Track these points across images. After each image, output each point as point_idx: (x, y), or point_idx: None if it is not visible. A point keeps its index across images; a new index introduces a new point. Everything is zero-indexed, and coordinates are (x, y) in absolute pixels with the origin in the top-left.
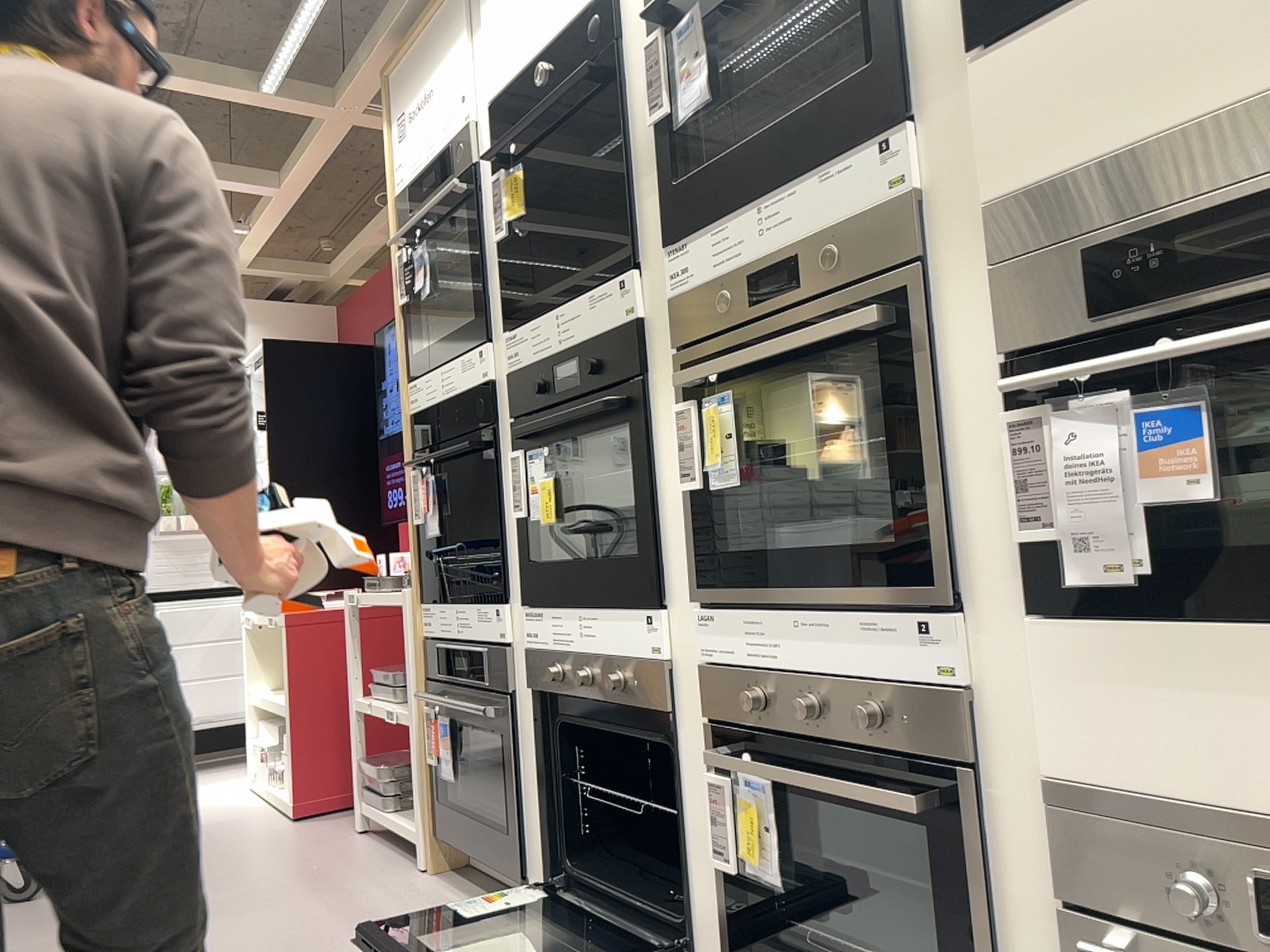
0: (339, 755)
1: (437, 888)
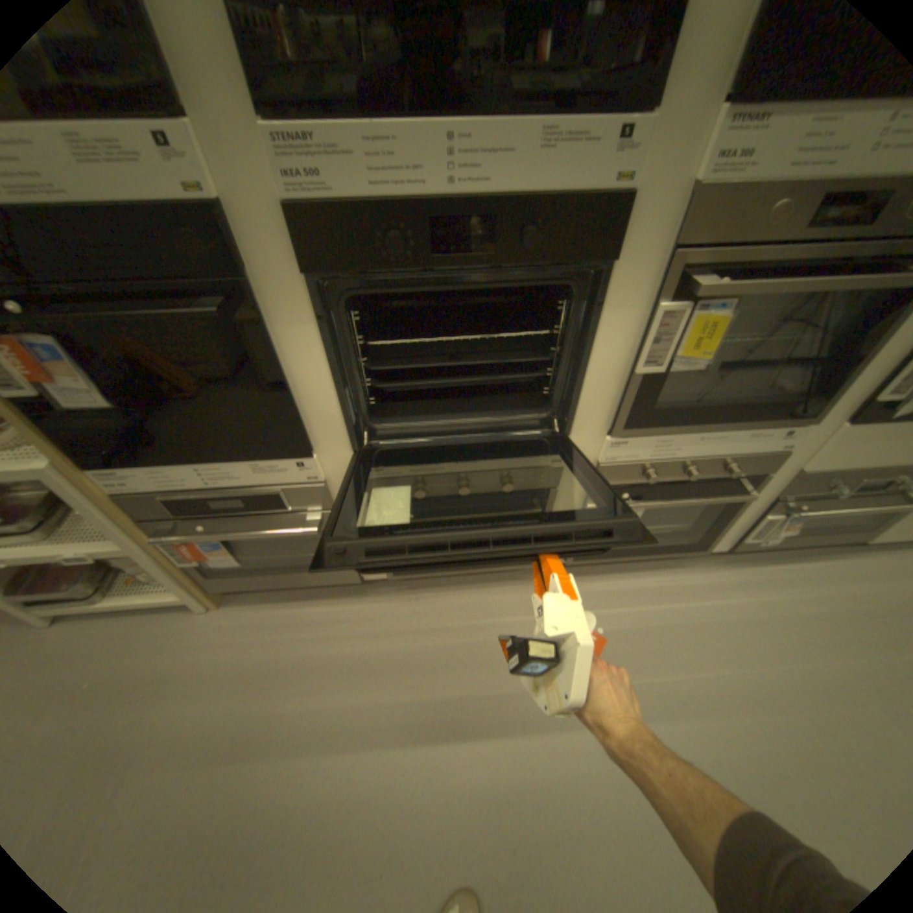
0: None
1: (245, 615)
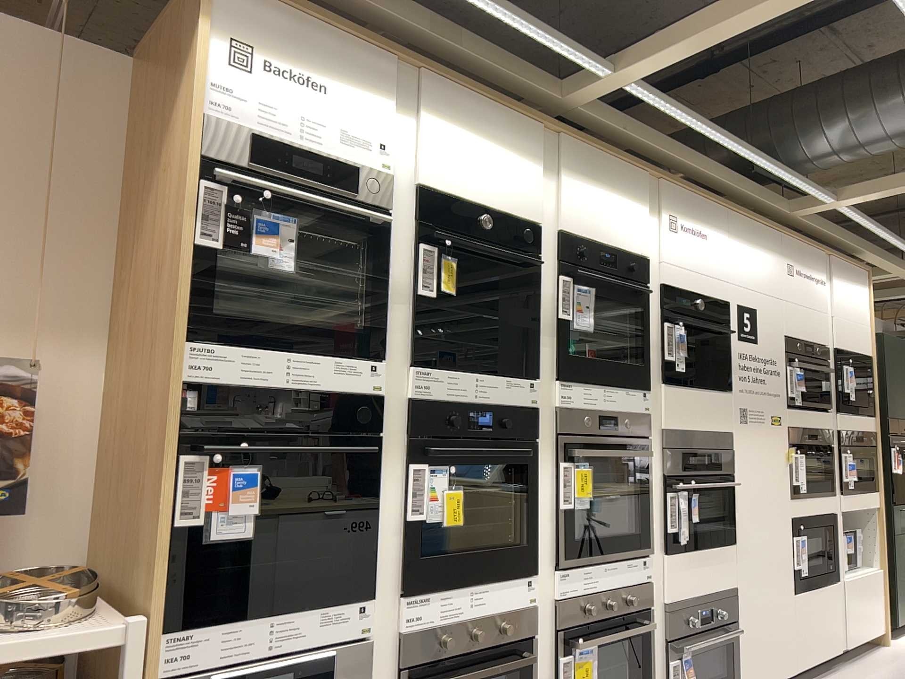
0: None
1: None
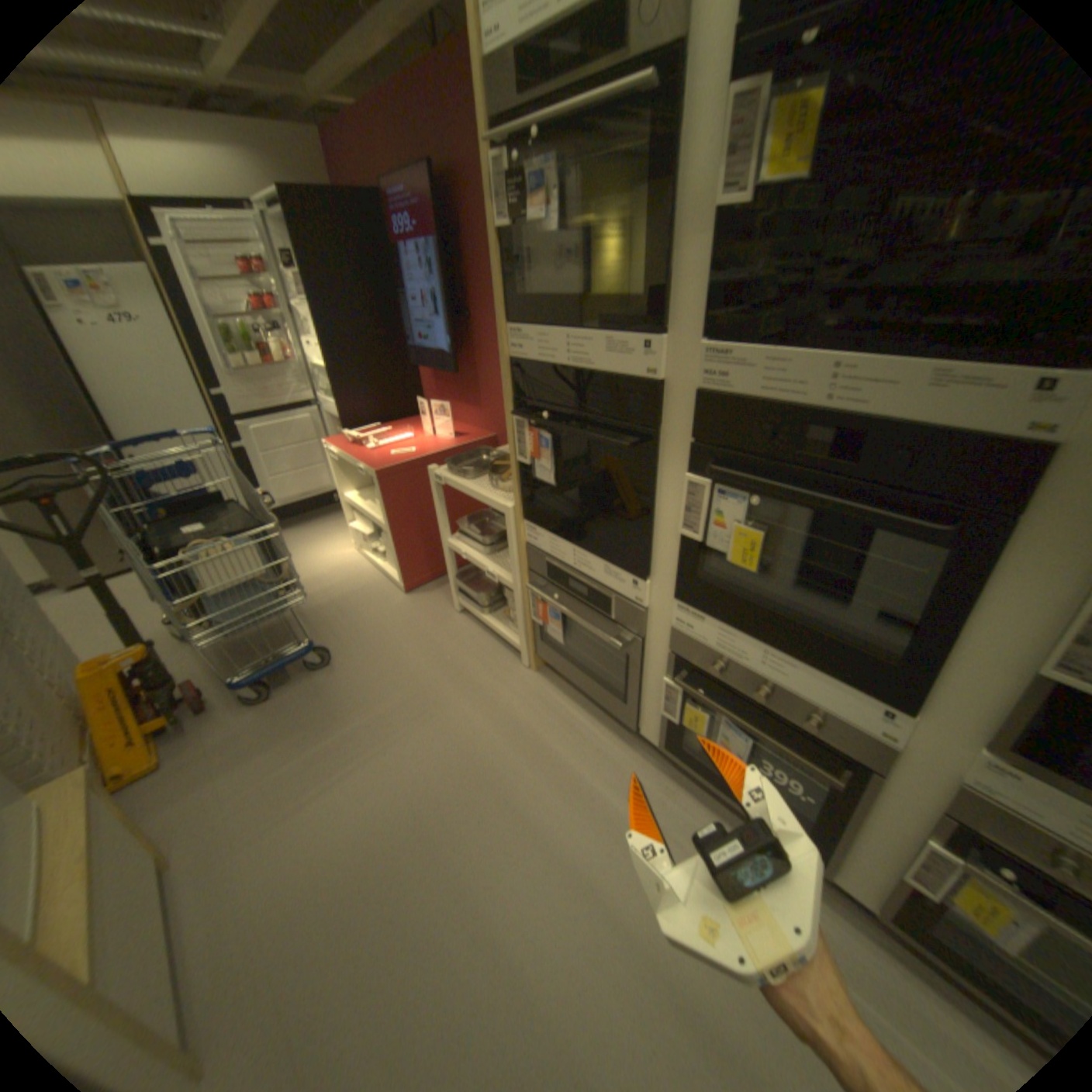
0: (427, 553)
1: (548, 690)
